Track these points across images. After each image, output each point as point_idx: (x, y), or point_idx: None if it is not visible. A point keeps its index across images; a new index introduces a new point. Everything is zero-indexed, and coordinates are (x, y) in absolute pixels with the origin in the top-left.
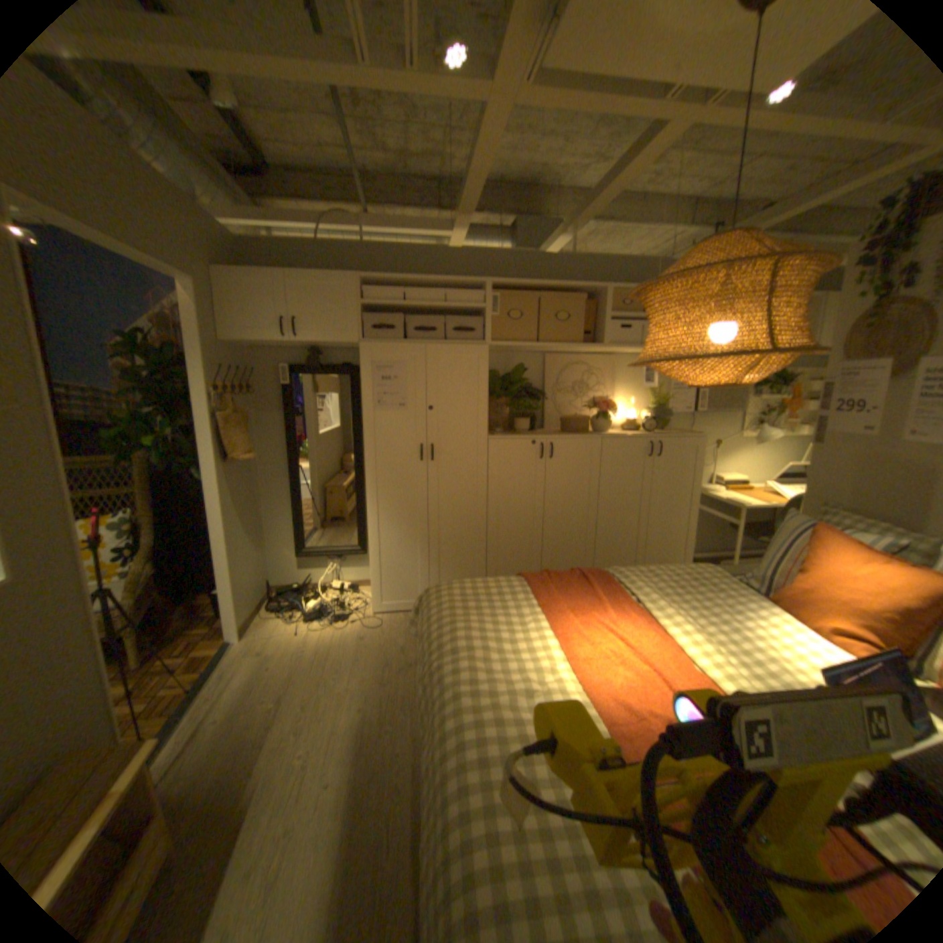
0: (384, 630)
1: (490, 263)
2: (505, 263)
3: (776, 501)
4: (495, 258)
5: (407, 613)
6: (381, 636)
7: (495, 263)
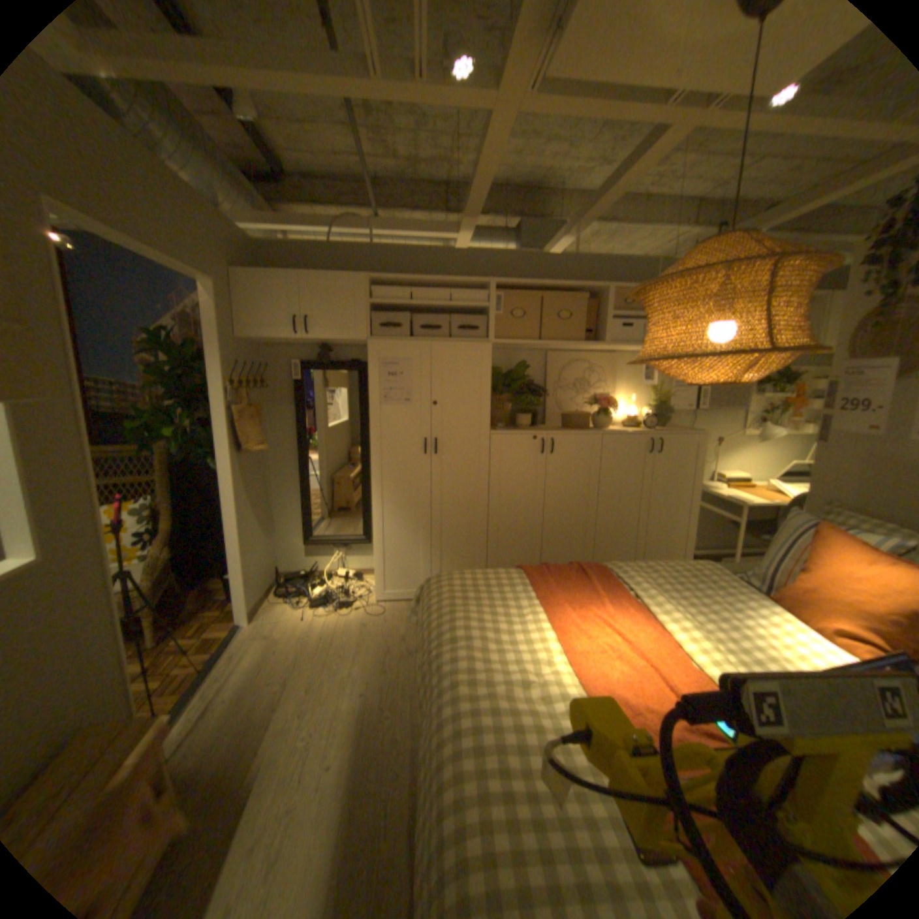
0: (386, 617)
1: (494, 263)
2: (509, 264)
3: (779, 499)
4: (499, 259)
5: (409, 602)
6: (383, 624)
7: (499, 263)
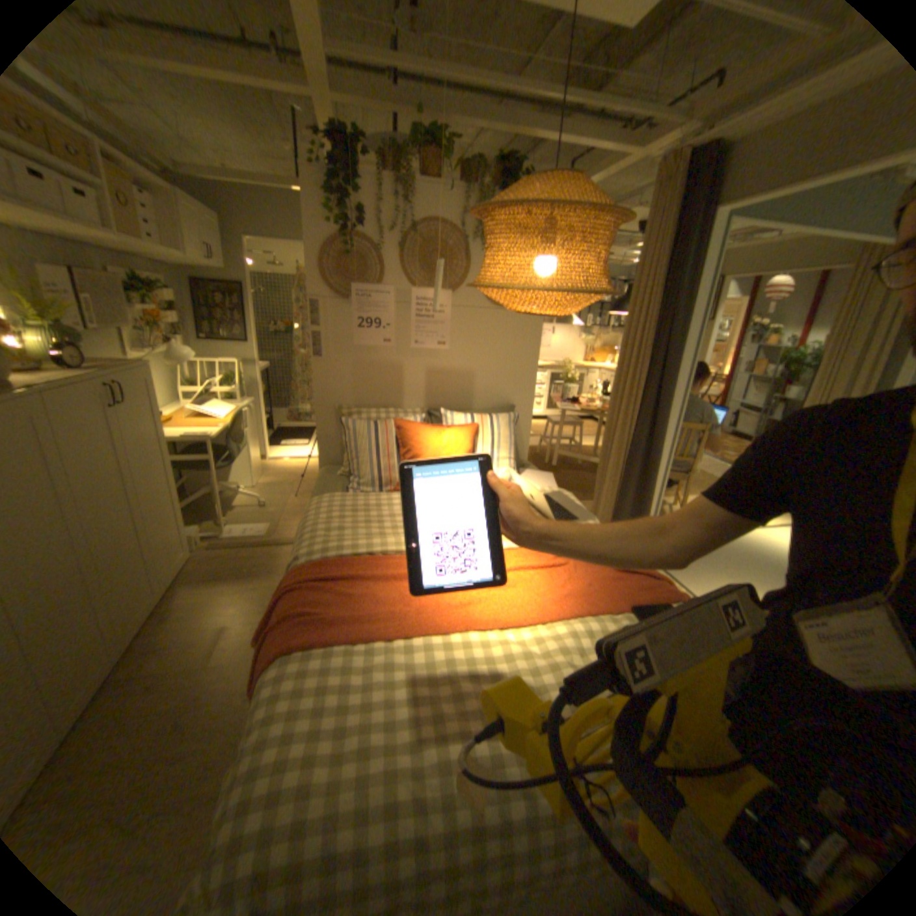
0: None
1: None
2: None
3: (214, 421)
4: None
5: None
6: None
7: None
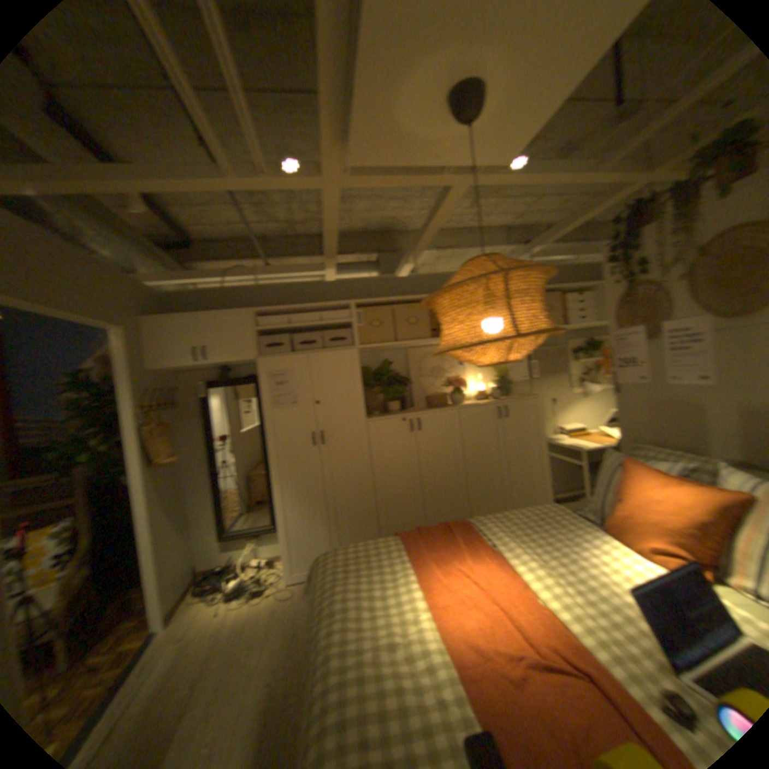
0: (293, 601)
1: (353, 289)
2: (365, 288)
3: (607, 442)
4: (357, 285)
5: None
6: (289, 608)
7: (357, 288)
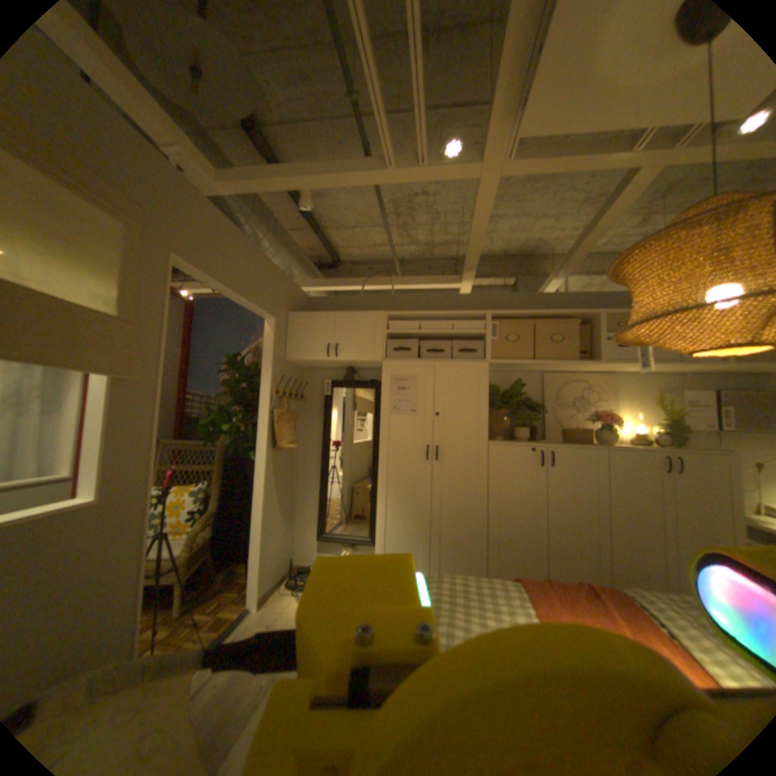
0: None
1: (491, 301)
2: (504, 301)
3: None
4: (495, 297)
5: None
6: None
7: (495, 301)
